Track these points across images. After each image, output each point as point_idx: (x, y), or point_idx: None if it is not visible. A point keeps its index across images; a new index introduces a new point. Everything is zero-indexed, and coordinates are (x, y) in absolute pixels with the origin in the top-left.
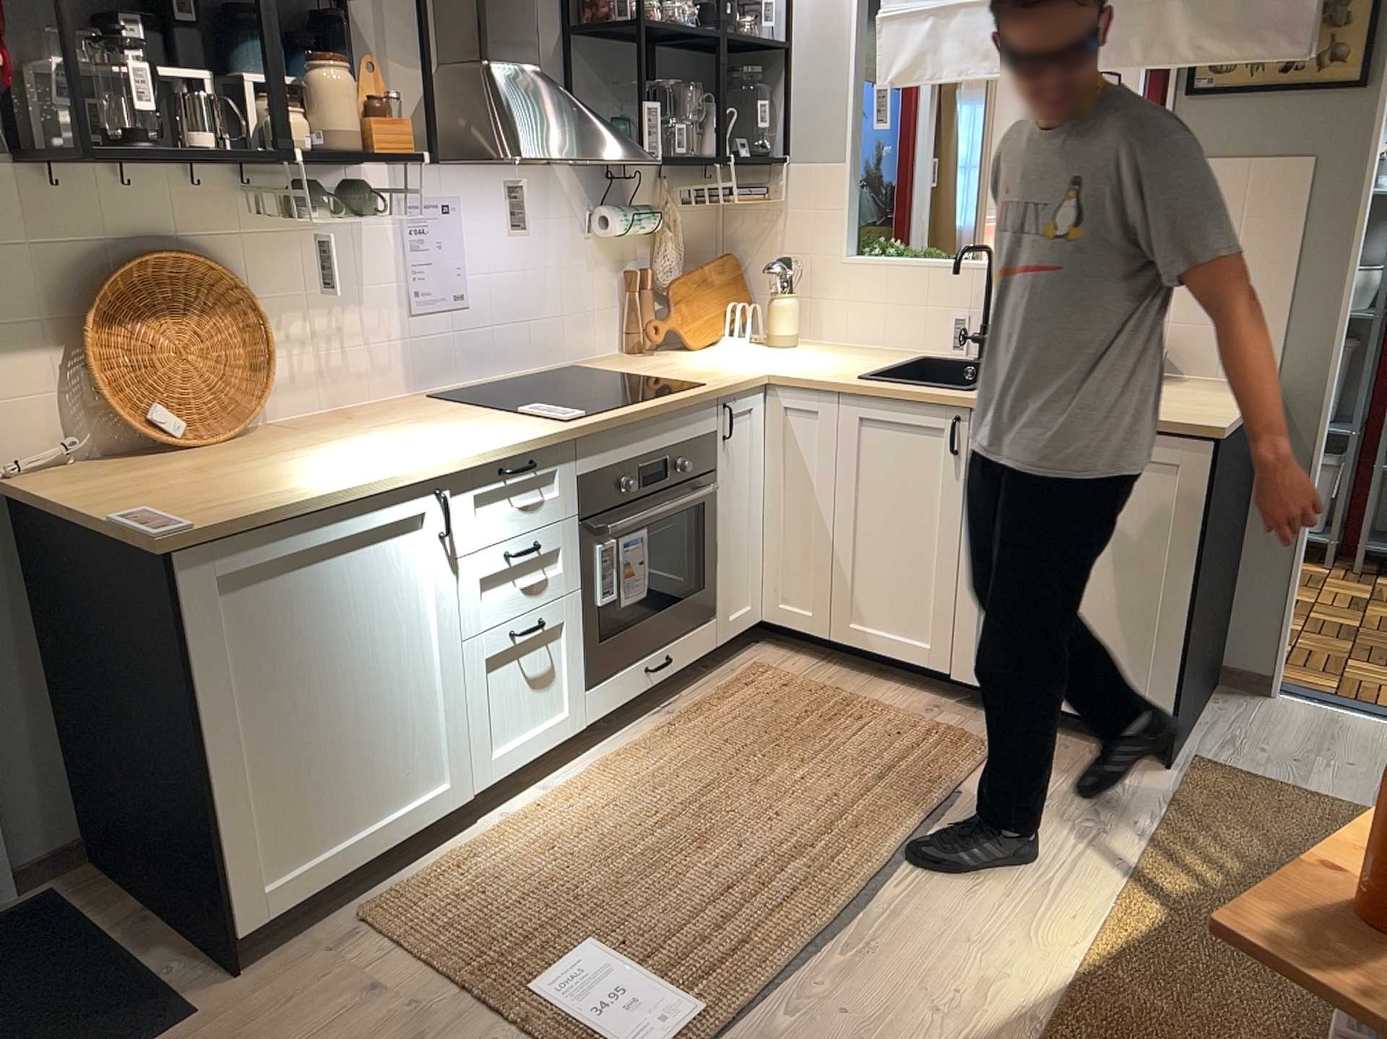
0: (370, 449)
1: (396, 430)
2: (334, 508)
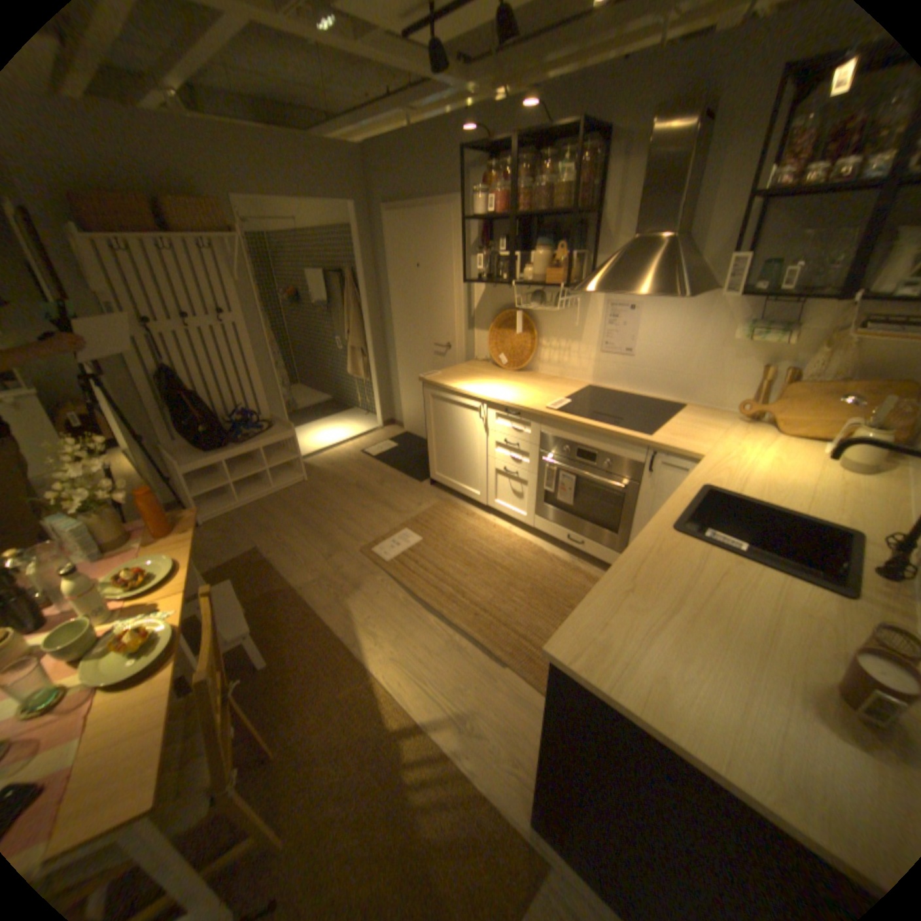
0: (502, 386)
1: (530, 386)
2: (453, 392)
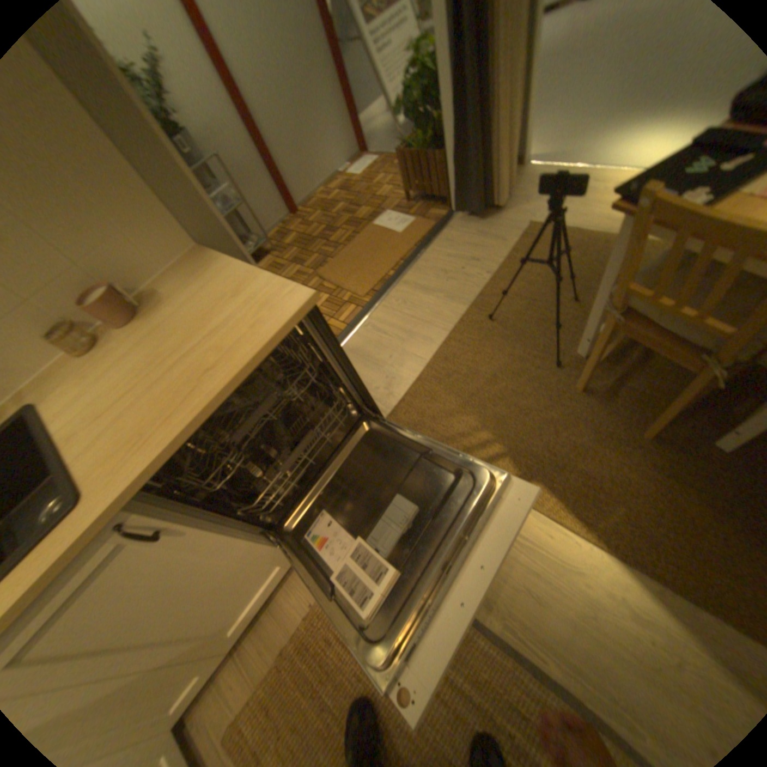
0: None
1: None
2: None
